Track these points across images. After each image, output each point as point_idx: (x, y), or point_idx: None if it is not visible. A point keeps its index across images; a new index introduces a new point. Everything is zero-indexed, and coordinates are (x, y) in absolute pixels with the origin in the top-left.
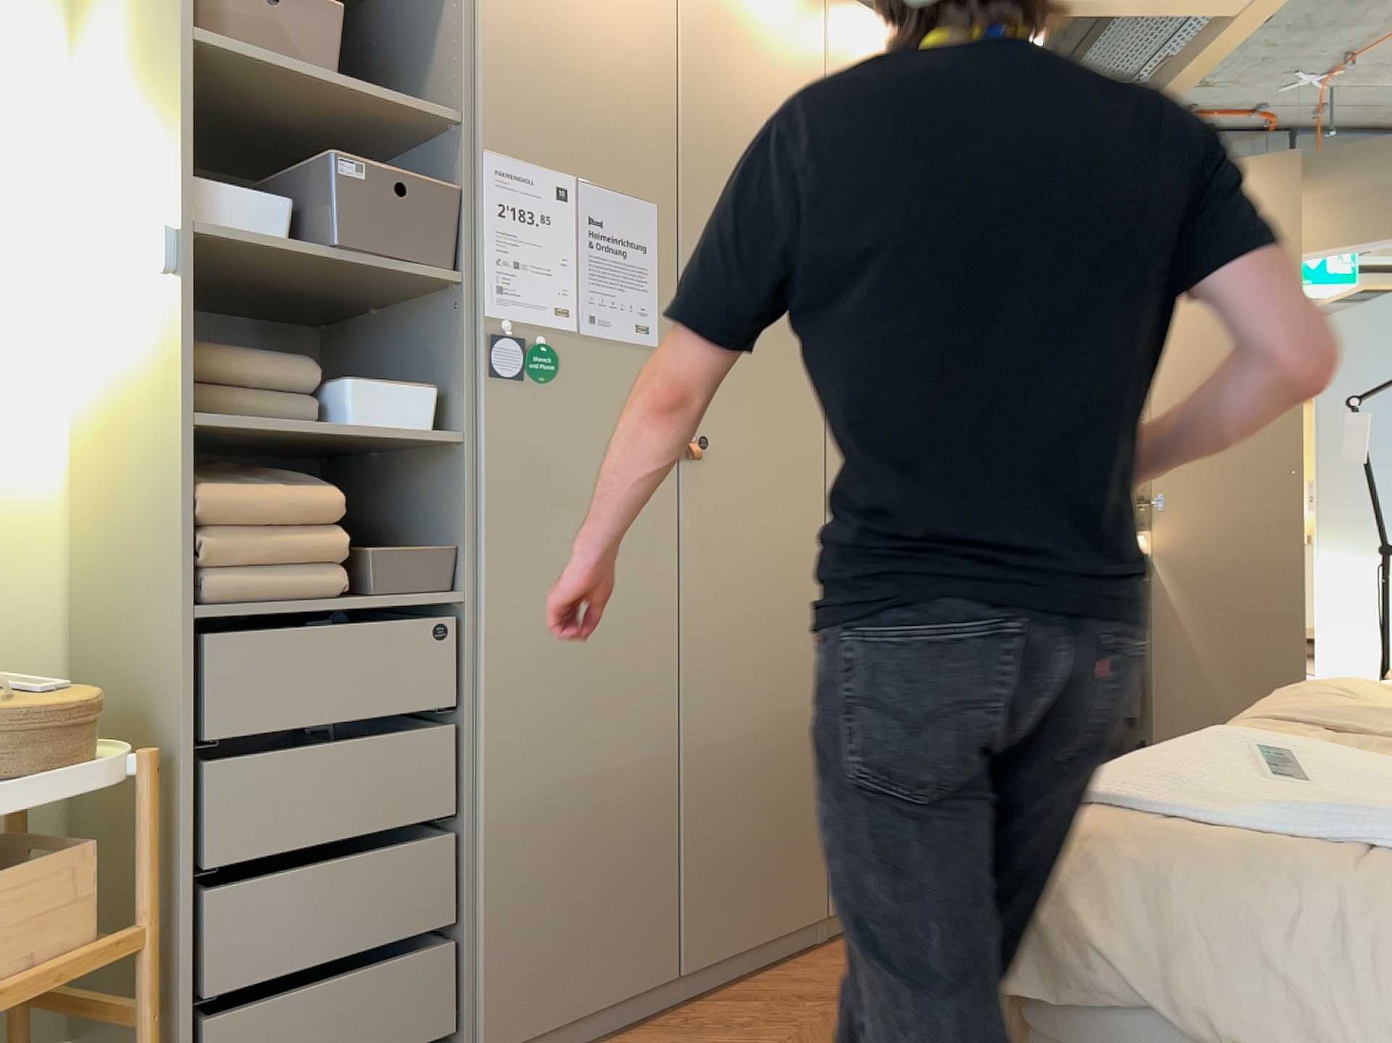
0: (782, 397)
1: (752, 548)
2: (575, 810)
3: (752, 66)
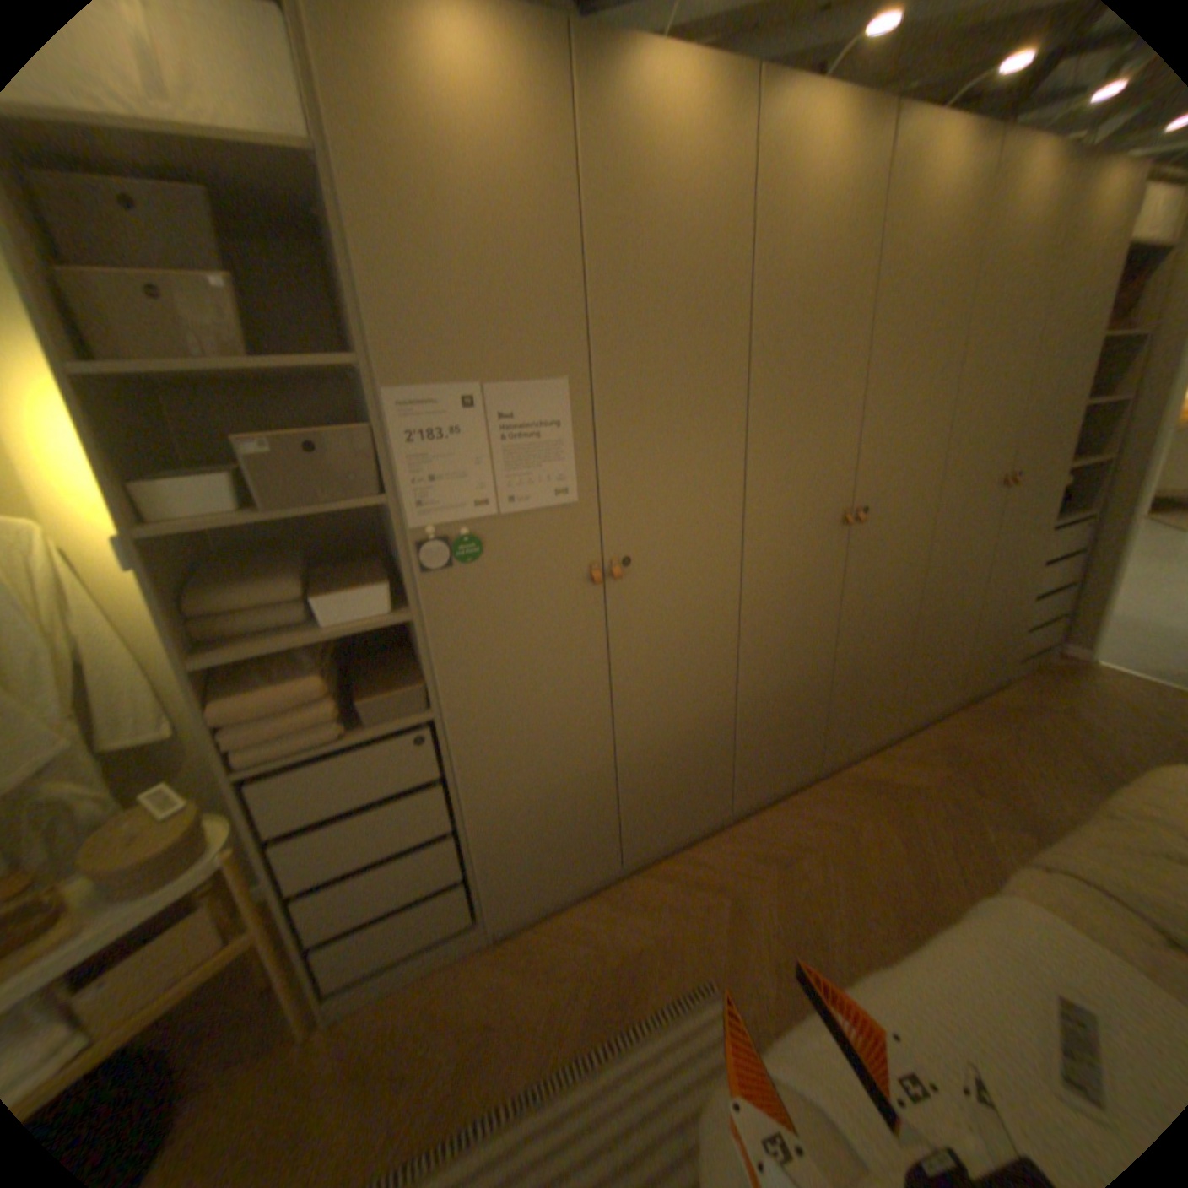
0: (696, 509)
1: (669, 624)
2: (537, 809)
3: (662, 202)
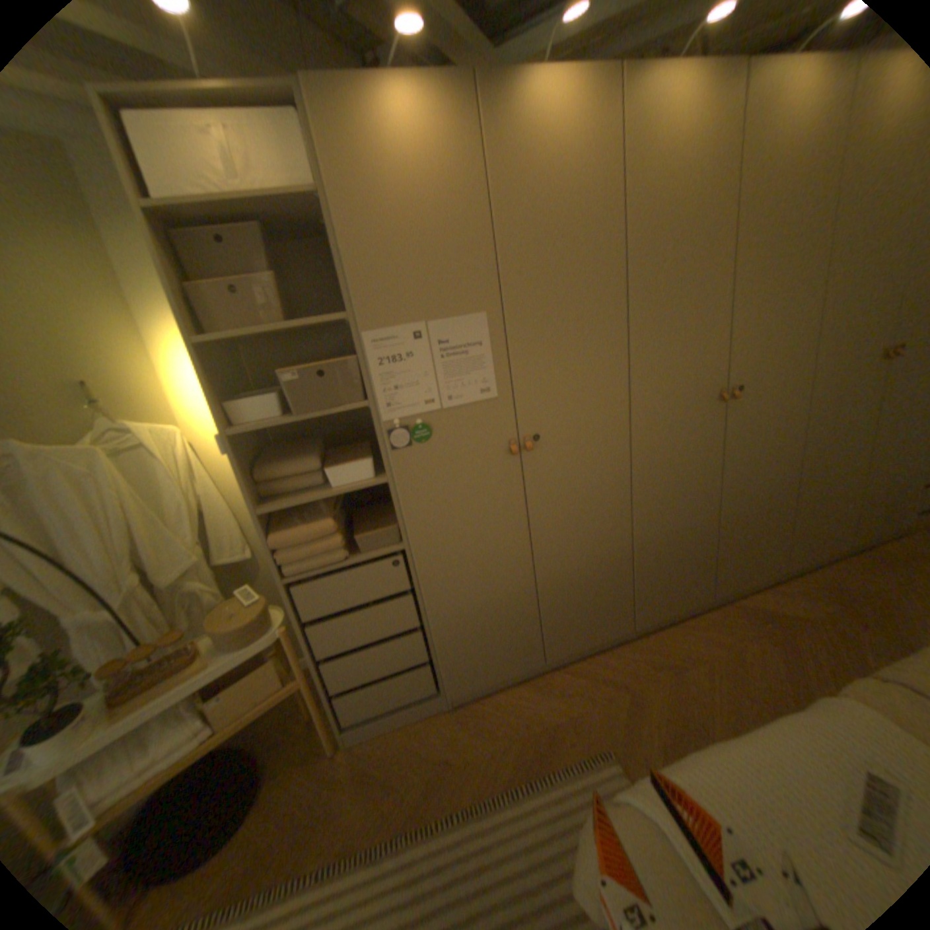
0: (589, 396)
1: (573, 483)
2: (479, 616)
3: (549, 178)
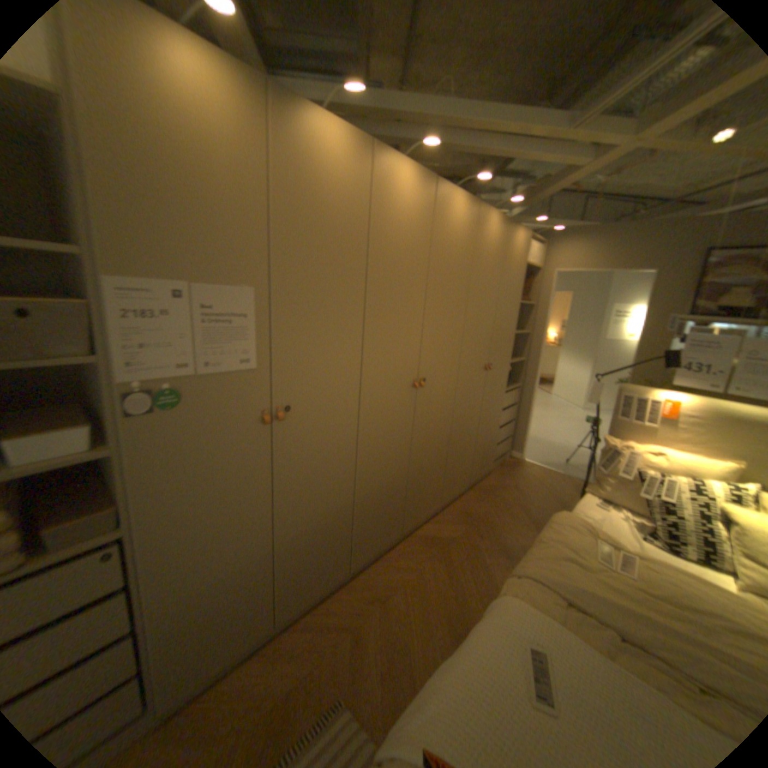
0: (334, 376)
1: (315, 449)
2: (211, 597)
3: (321, 196)
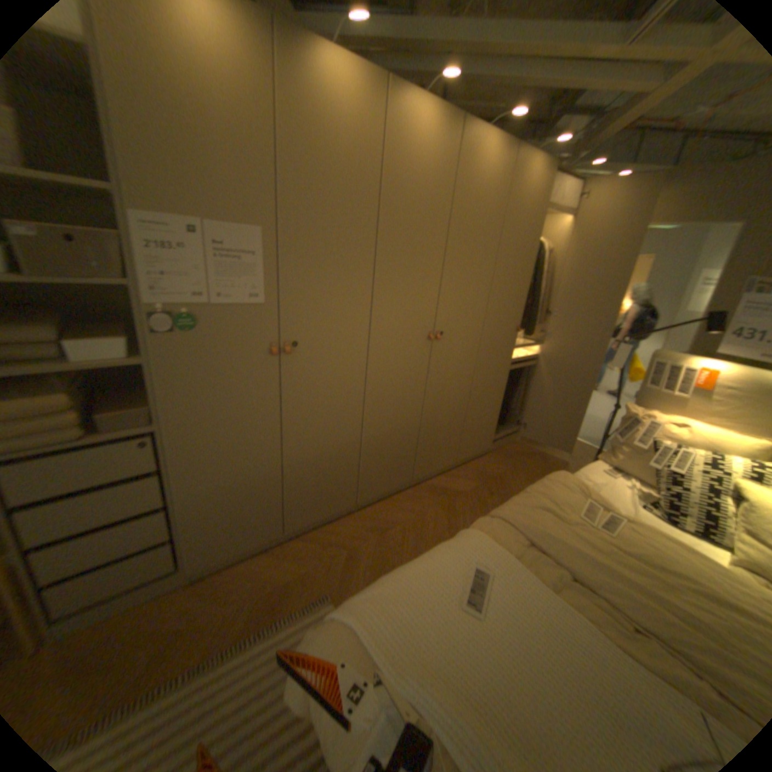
0: (341, 319)
1: (322, 386)
2: (227, 495)
3: (328, 137)
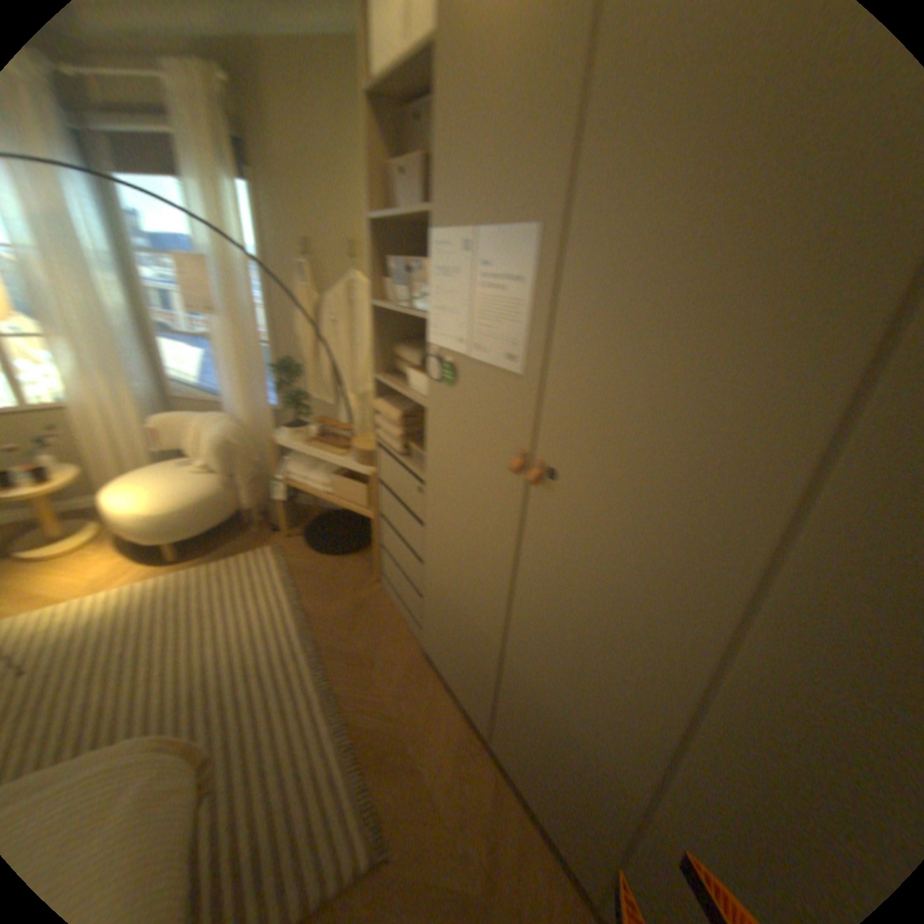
0: (667, 474)
1: (582, 594)
2: (450, 611)
3: None
